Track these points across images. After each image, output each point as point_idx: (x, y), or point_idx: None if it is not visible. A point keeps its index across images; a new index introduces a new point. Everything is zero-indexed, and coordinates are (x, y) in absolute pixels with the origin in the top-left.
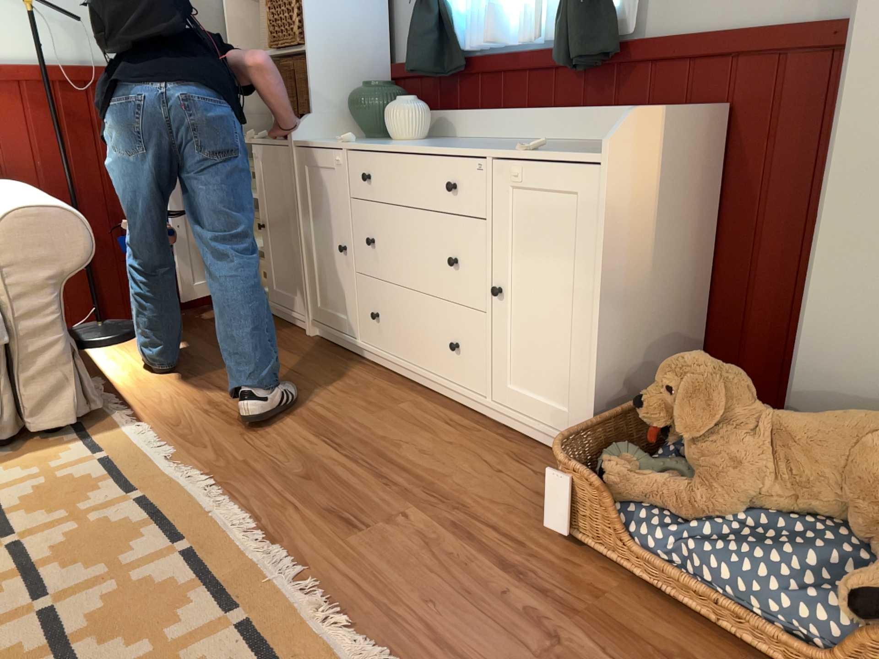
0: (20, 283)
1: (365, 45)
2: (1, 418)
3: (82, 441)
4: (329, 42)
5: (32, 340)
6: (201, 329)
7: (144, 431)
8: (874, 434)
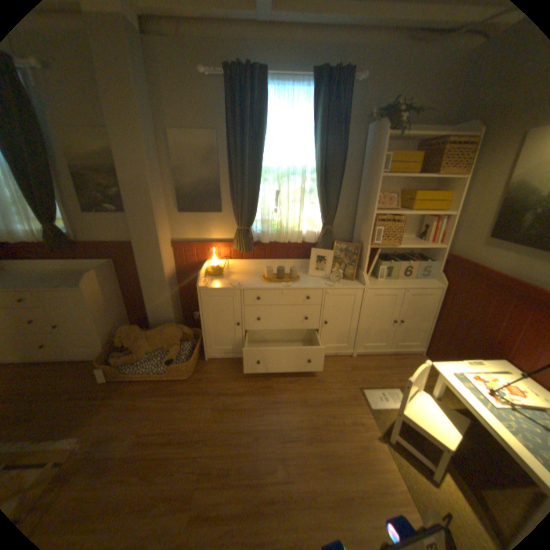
0: None
1: None
2: None
3: None
4: None
5: None
6: None
7: None
8: (163, 331)
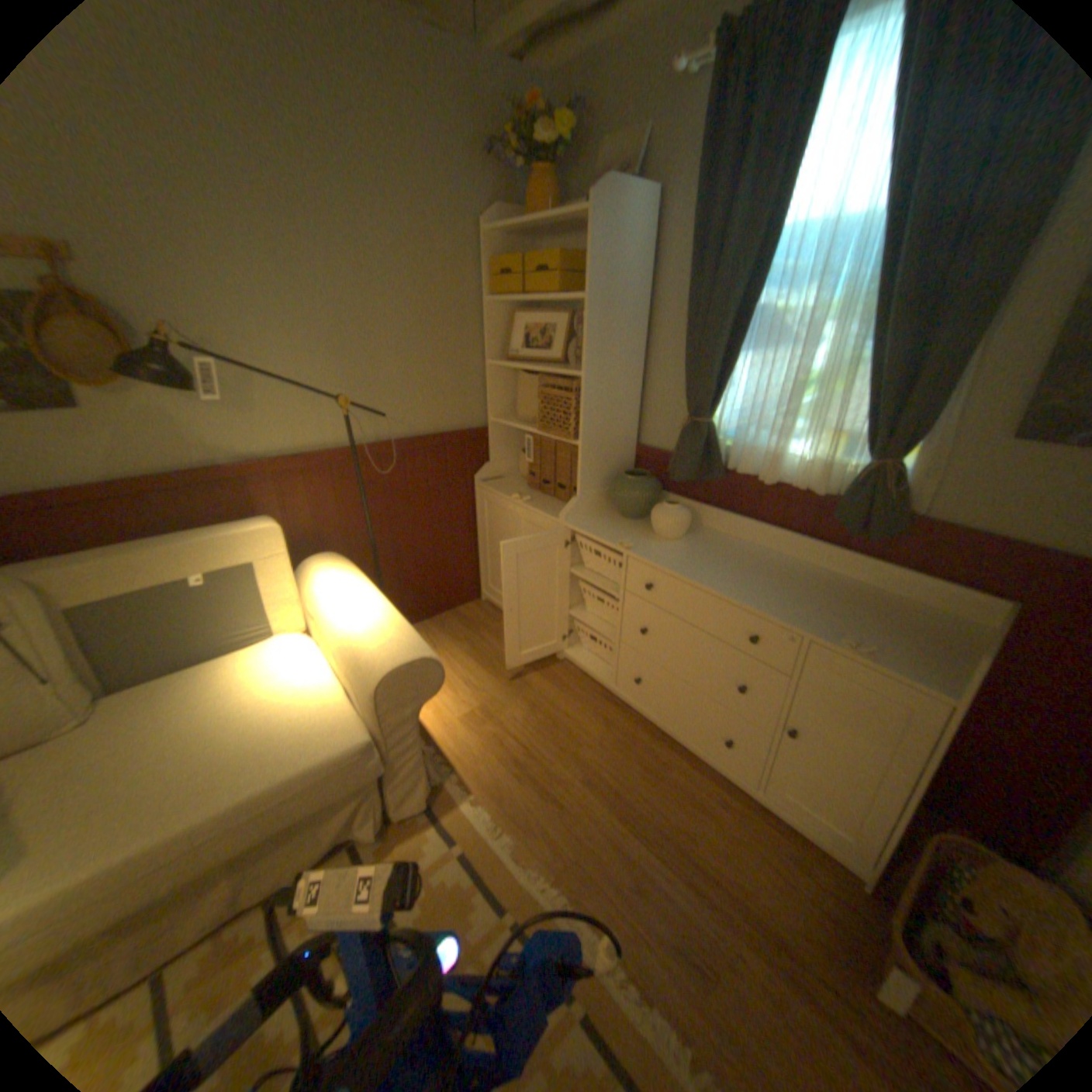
0: (390, 723)
1: (621, 432)
2: (372, 821)
3: (432, 826)
4: (598, 436)
5: (397, 759)
6: (468, 643)
7: (478, 810)
8: None
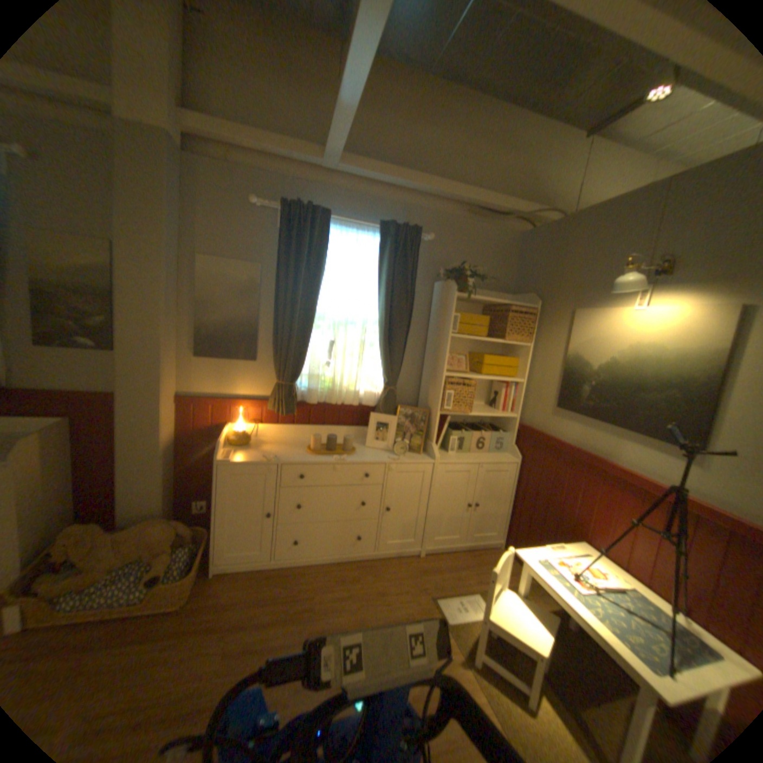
0: None
1: None
2: None
3: None
4: None
5: None
6: None
7: None
8: (145, 531)
